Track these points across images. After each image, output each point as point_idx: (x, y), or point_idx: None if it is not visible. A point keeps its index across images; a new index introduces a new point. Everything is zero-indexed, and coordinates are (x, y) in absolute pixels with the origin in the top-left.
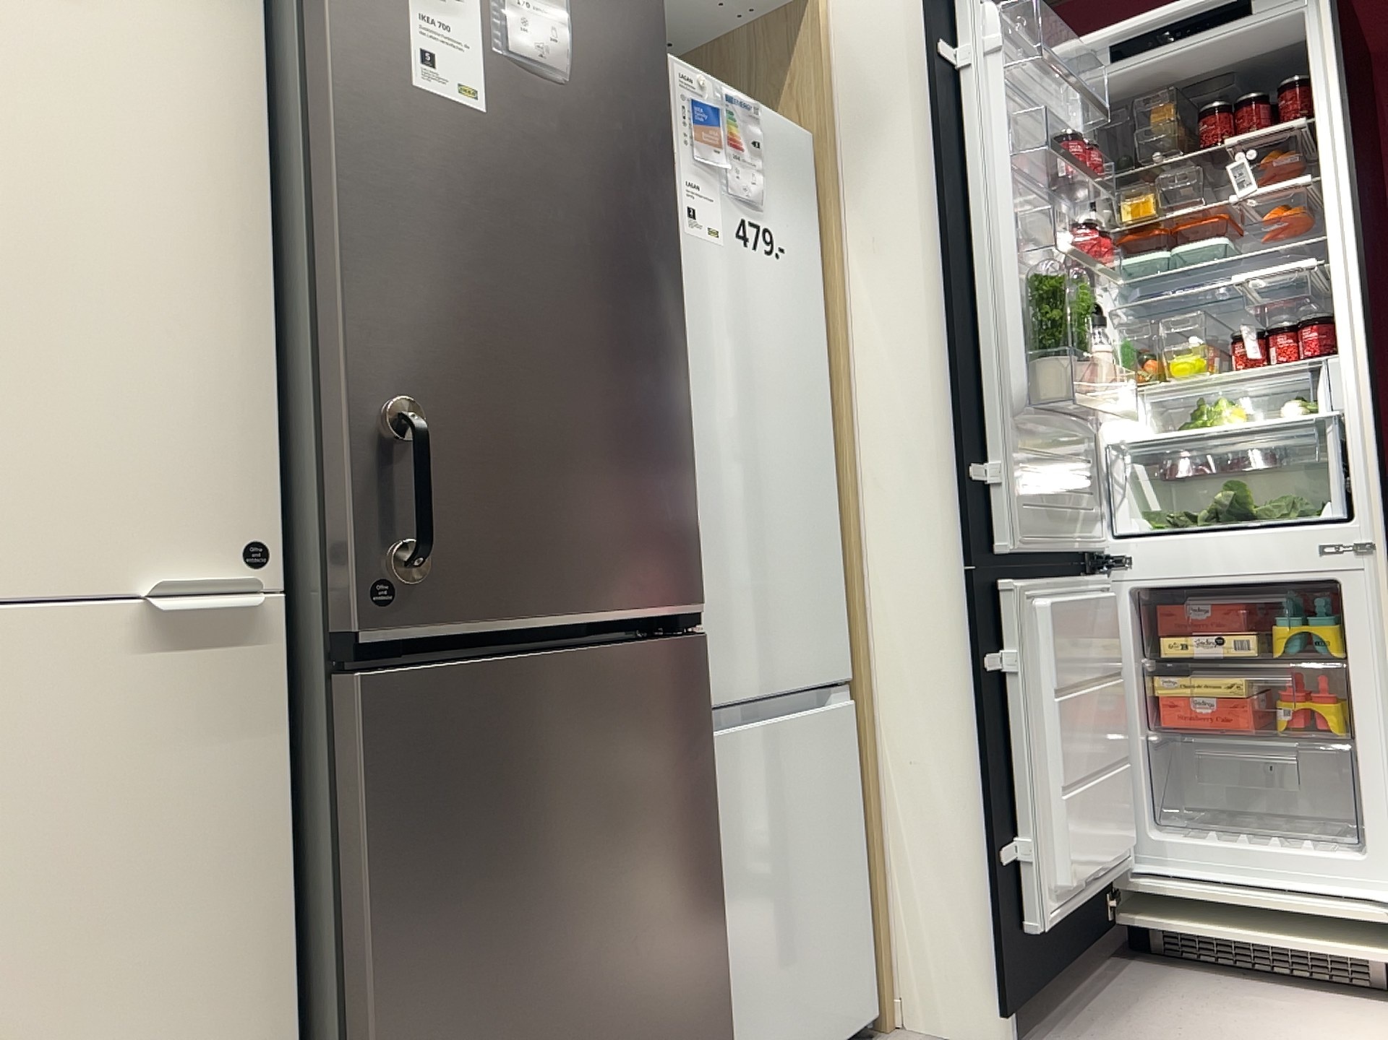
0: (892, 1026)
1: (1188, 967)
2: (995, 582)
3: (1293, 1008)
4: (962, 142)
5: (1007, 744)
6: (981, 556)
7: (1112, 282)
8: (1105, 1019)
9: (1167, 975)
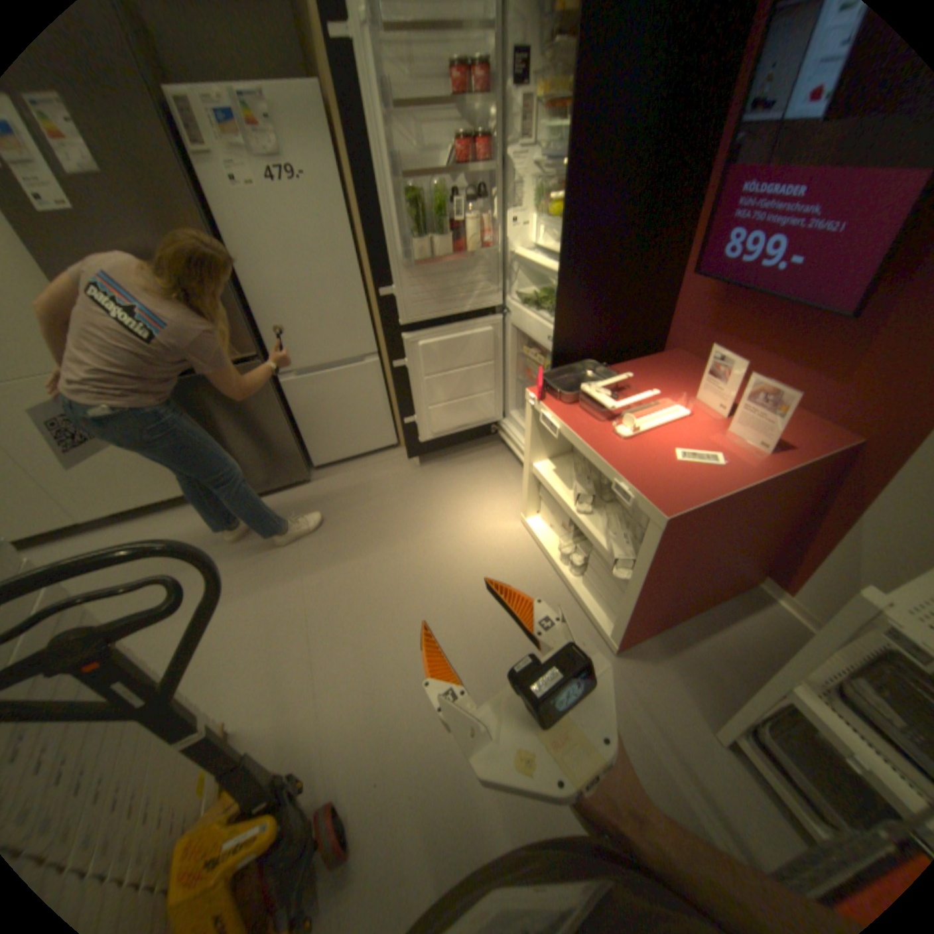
0: (402, 447)
1: (510, 454)
2: (400, 335)
3: (509, 480)
4: (360, 102)
5: (408, 389)
6: (388, 326)
7: (536, 141)
8: (455, 464)
9: (499, 455)
